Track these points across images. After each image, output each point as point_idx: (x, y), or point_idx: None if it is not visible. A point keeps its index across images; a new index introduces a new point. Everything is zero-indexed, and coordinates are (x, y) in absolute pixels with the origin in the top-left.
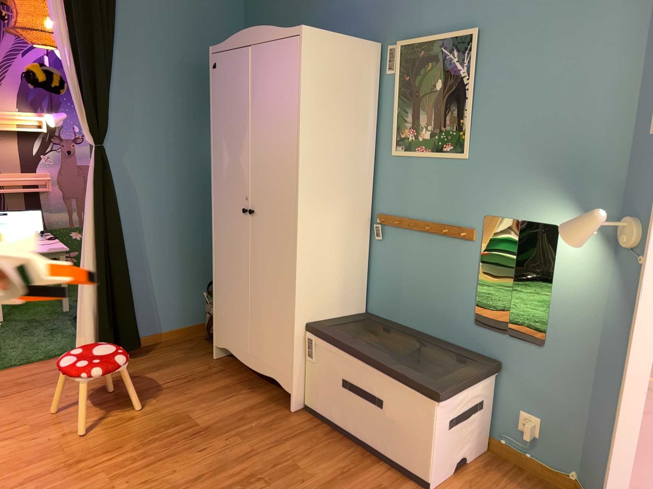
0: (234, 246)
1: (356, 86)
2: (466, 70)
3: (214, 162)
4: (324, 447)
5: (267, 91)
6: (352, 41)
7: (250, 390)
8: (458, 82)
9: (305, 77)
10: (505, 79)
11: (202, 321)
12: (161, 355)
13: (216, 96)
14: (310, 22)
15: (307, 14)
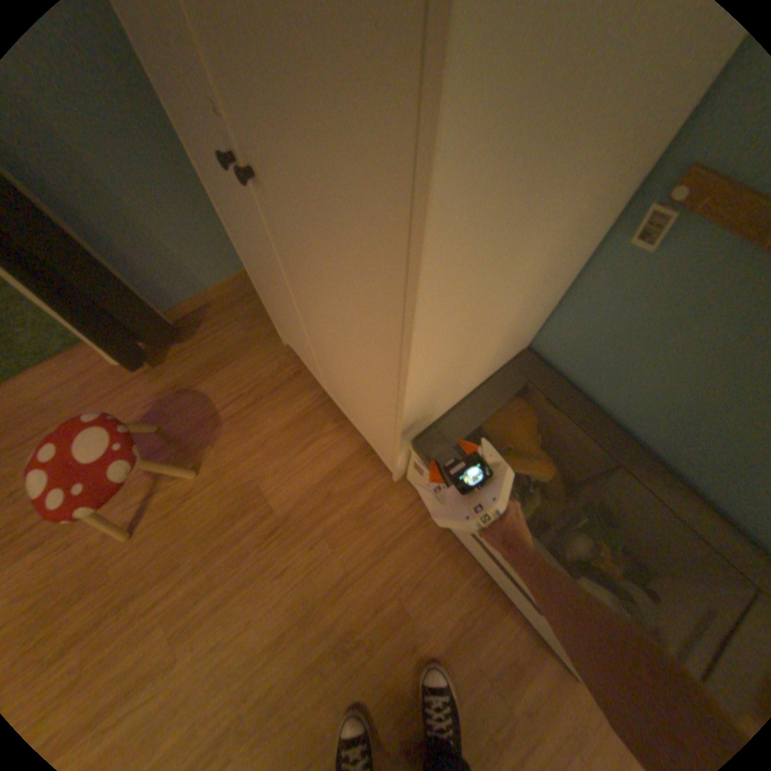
0: (249, 232)
1: None
2: None
3: None
4: (441, 567)
5: None
6: None
7: (337, 424)
8: None
9: None
10: None
11: None
12: (216, 335)
13: None
14: None
15: None
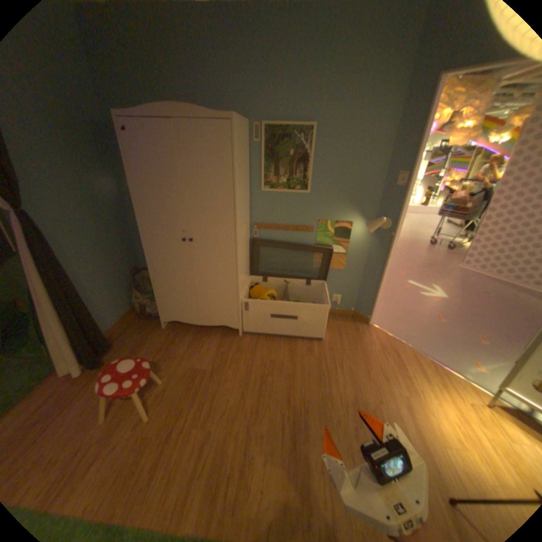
0: (175, 262)
1: (245, 150)
2: (309, 145)
3: (138, 207)
4: (272, 344)
5: (195, 156)
6: (244, 120)
7: (207, 336)
8: (304, 152)
9: (236, 151)
10: (330, 152)
11: (129, 309)
12: (125, 342)
13: (131, 155)
14: (178, 90)
15: (172, 82)
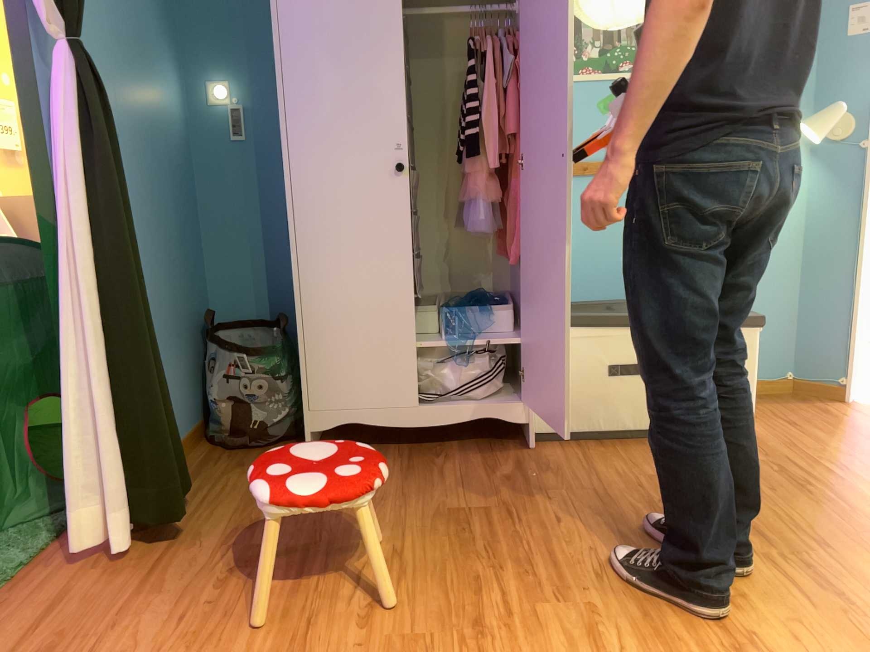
0: (364, 236)
1: None
2: None
3: (288, 95)
4: (623, 453)
5: None
6: None
7: (436, 455)
8: None
9: None
10: None
11: (194, 423)
12: (214, 485)
13: None
14: None
15: None
